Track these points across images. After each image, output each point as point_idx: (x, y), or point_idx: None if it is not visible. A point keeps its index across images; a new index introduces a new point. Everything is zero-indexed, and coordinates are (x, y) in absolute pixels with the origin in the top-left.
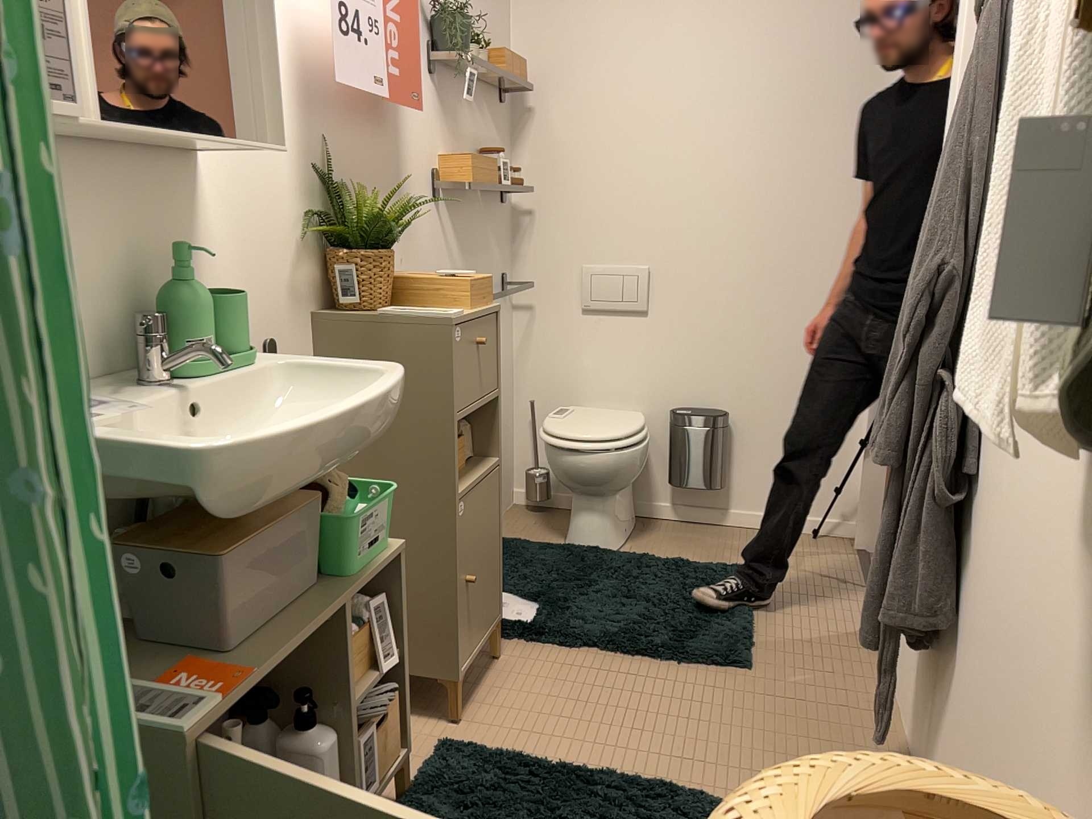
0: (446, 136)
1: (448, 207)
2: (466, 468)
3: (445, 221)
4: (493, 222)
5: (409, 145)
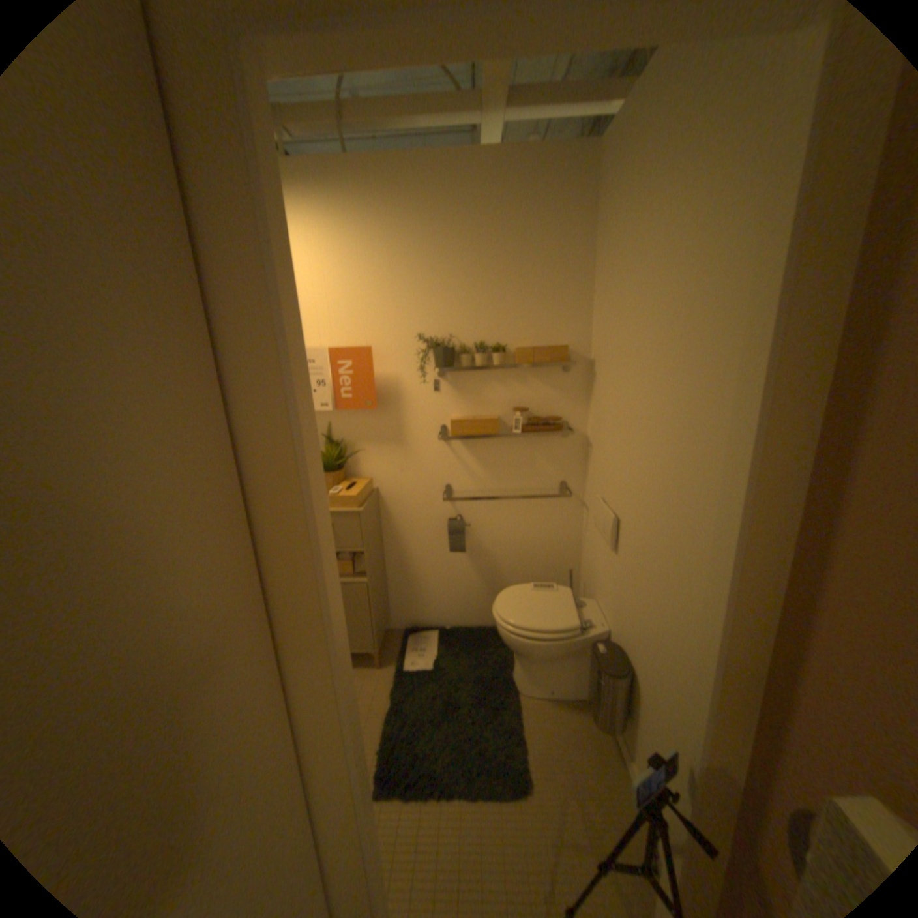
0: (457, 401)
1: (458, 440)
2: (346, 575)
3: (454, 448)
4: (539, 445)
5: (406, 412)
